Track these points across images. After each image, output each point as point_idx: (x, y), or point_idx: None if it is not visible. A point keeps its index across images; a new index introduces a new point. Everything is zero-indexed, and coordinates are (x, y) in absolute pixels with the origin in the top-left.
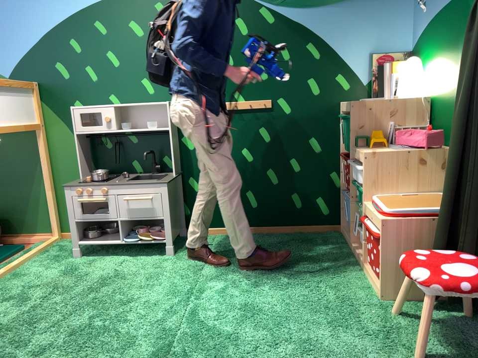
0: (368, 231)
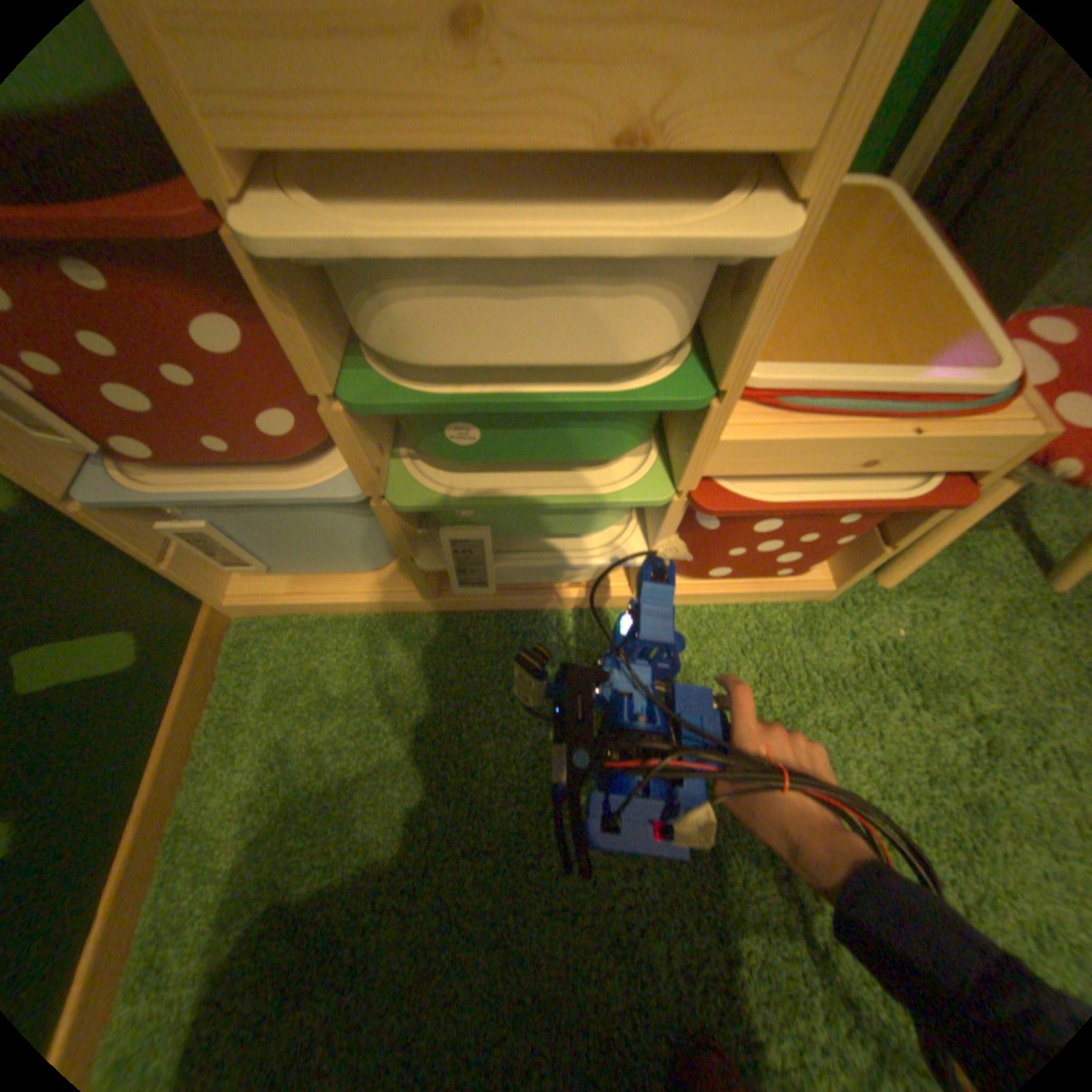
0: (740, 511)
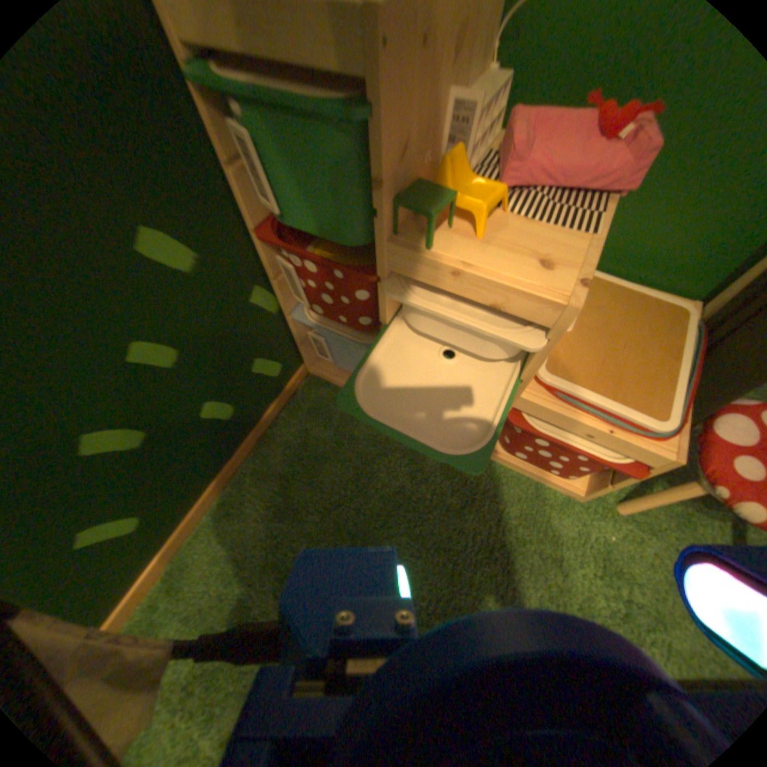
0: (526, 428)
